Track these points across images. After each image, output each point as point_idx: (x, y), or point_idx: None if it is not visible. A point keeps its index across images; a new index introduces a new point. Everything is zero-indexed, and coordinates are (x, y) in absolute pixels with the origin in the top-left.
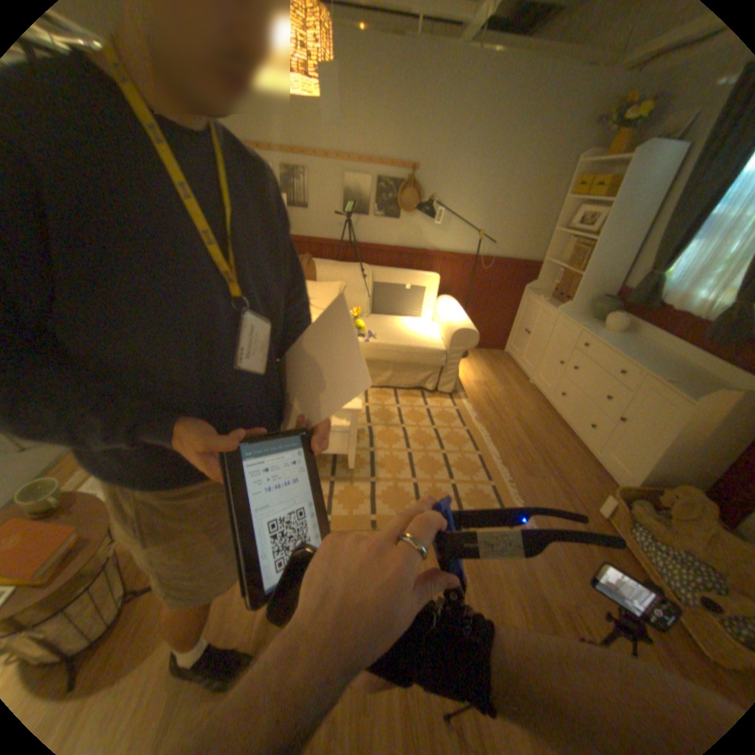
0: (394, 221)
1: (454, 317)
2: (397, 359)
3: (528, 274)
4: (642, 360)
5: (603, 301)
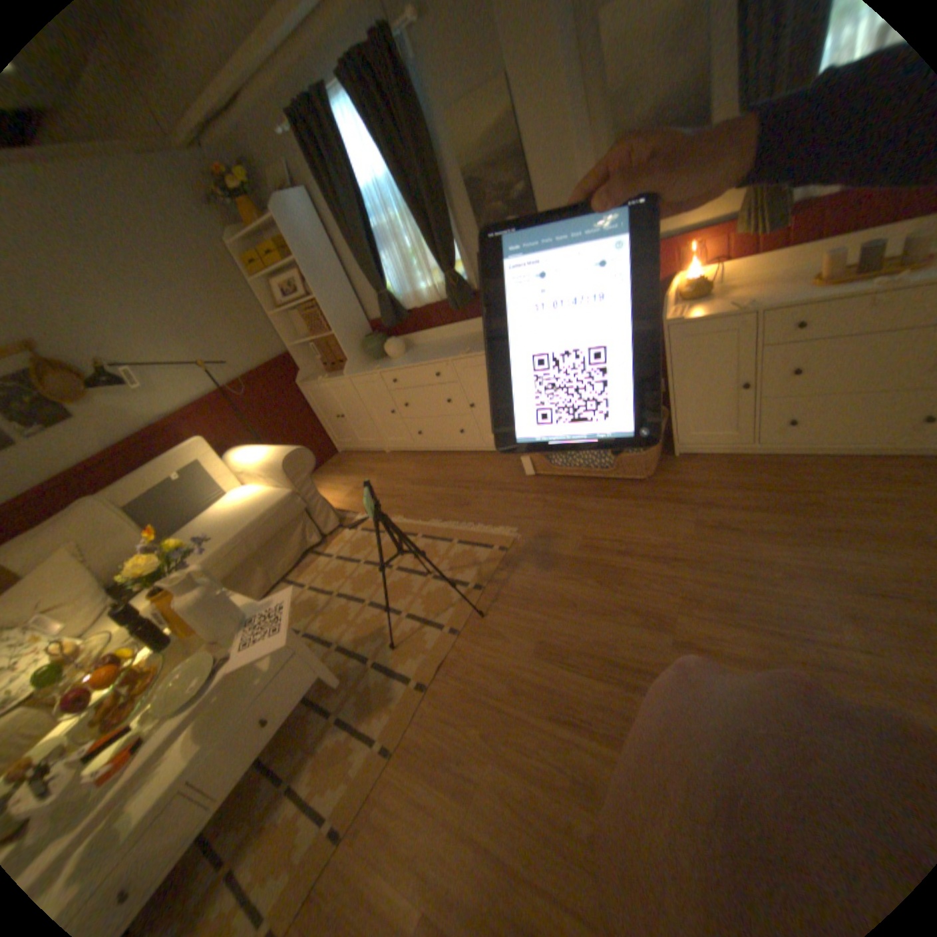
0: (69, 421)
1: (264, 454)
2: (252, 544)
3: (286, 368)
4: (437, 354)
5: (368, 339)
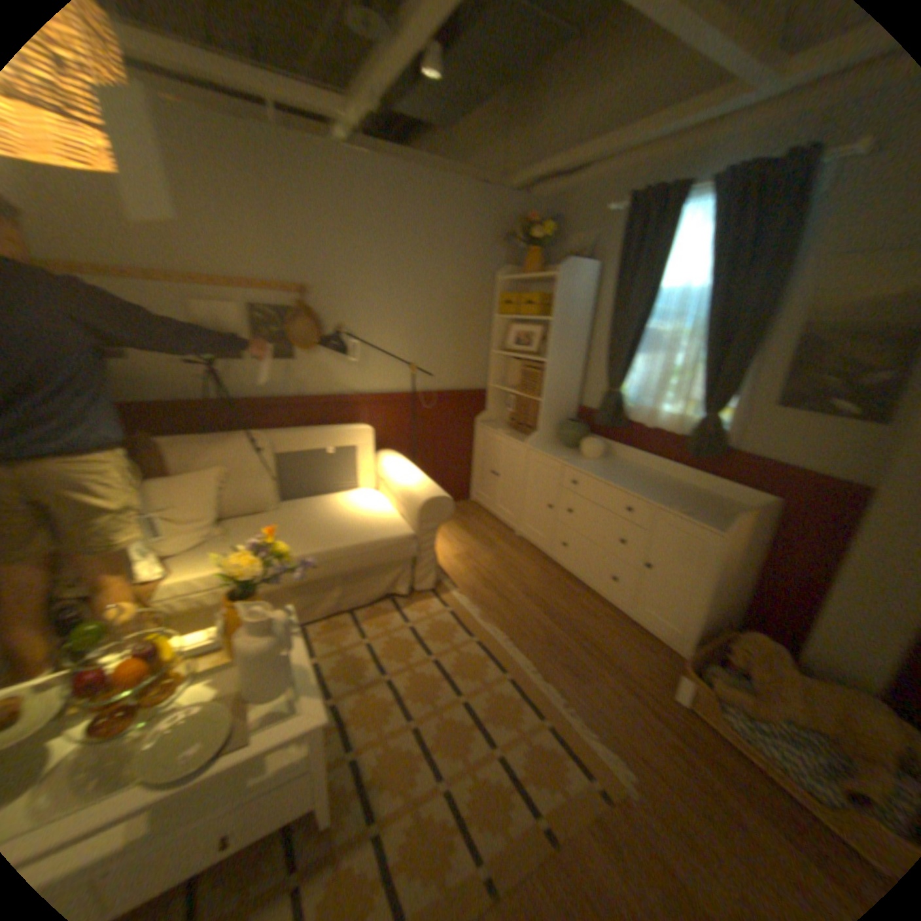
0: (291, 363)
1: (412, 482)
2: (348, 568)
3: (476, 405)
4: (642, 491)
5: (571, 427)
